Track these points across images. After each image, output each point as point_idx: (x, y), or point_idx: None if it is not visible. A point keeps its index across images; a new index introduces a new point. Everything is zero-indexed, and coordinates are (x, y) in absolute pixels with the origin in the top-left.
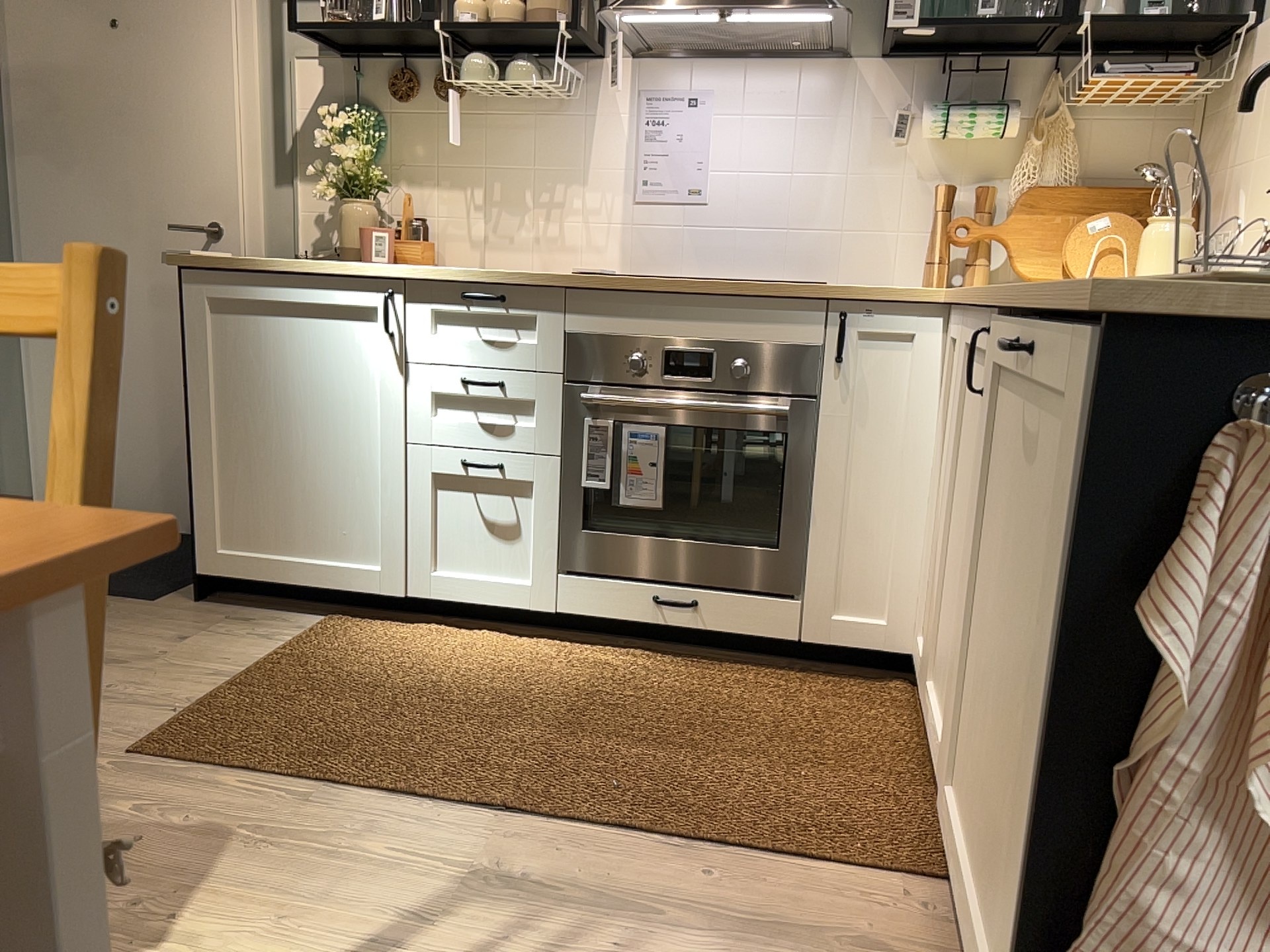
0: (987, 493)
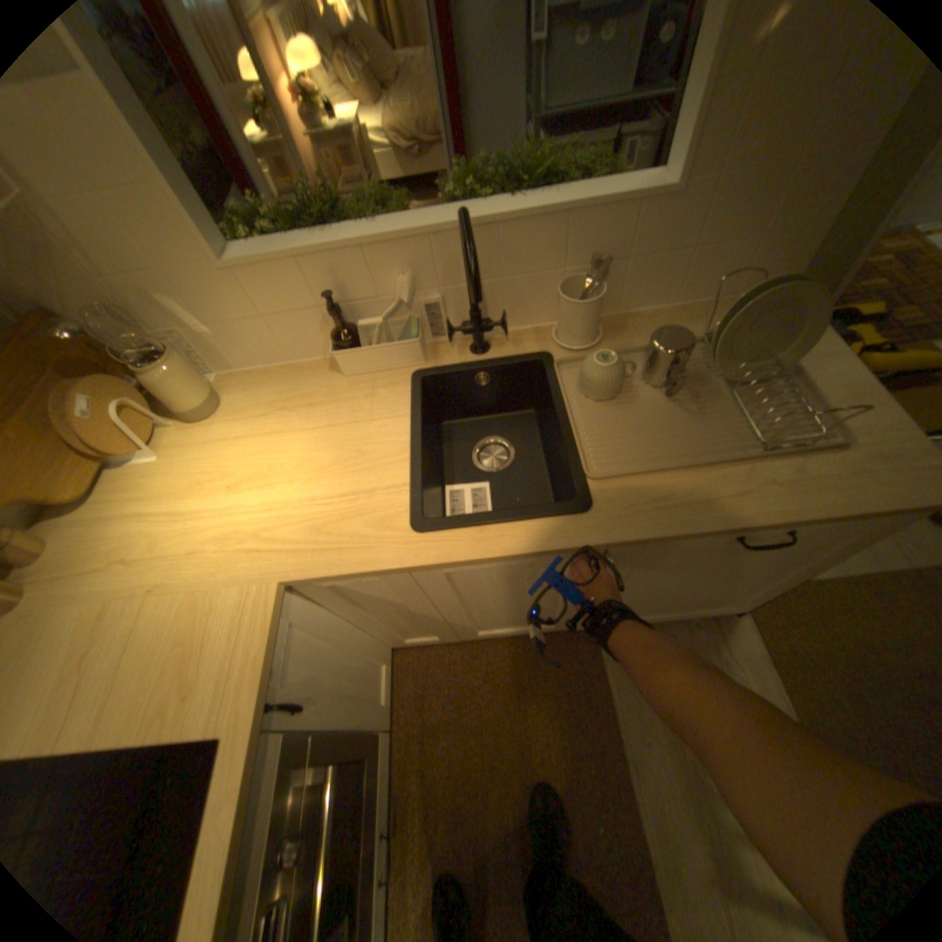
0: (627, 578)
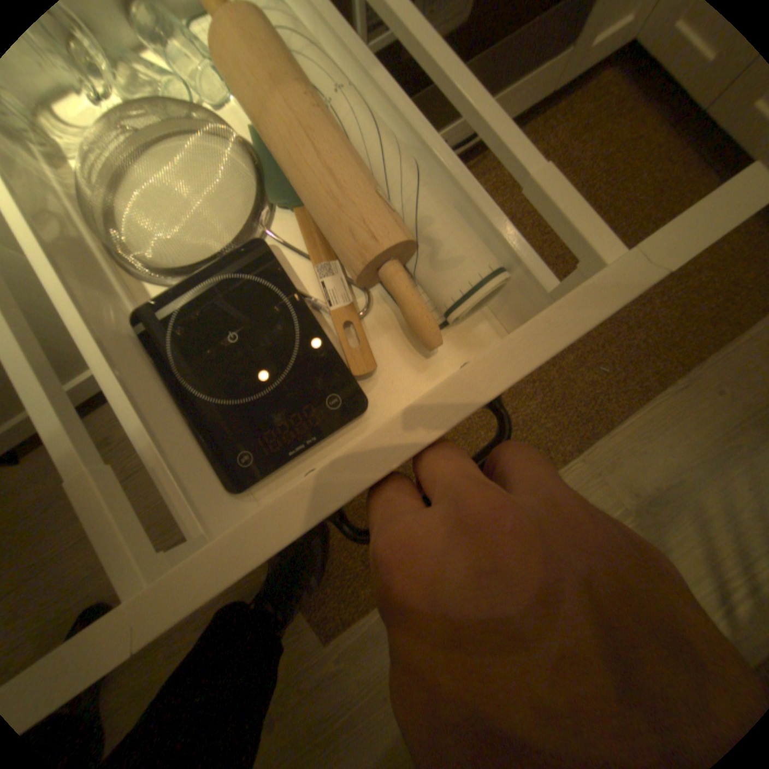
0: None
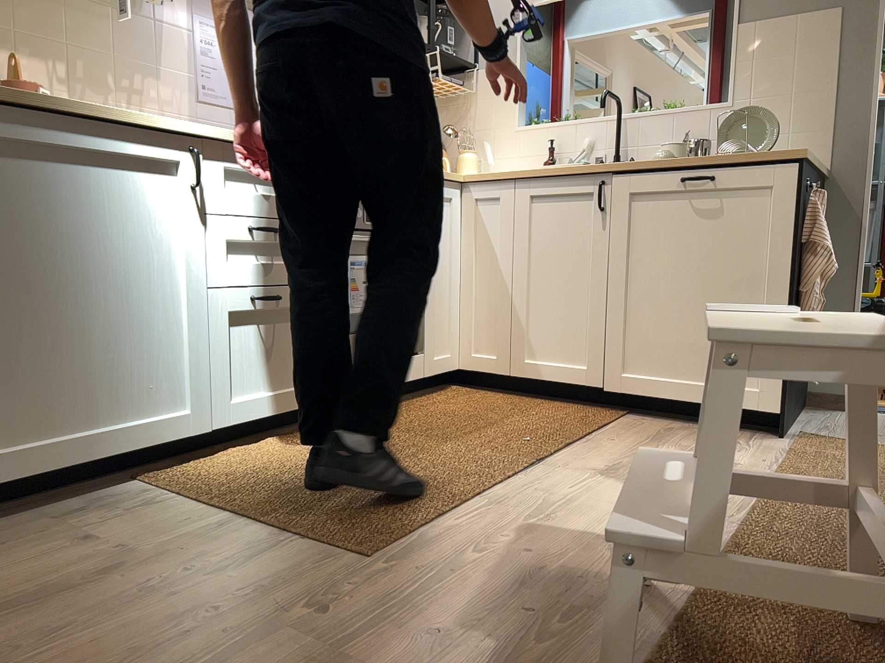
0: (632, 242)
